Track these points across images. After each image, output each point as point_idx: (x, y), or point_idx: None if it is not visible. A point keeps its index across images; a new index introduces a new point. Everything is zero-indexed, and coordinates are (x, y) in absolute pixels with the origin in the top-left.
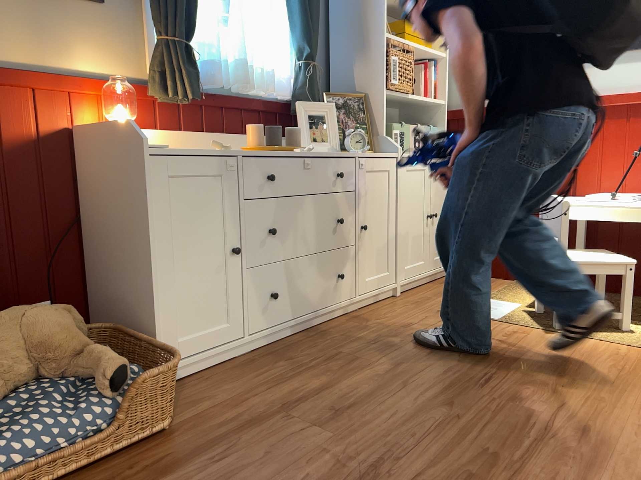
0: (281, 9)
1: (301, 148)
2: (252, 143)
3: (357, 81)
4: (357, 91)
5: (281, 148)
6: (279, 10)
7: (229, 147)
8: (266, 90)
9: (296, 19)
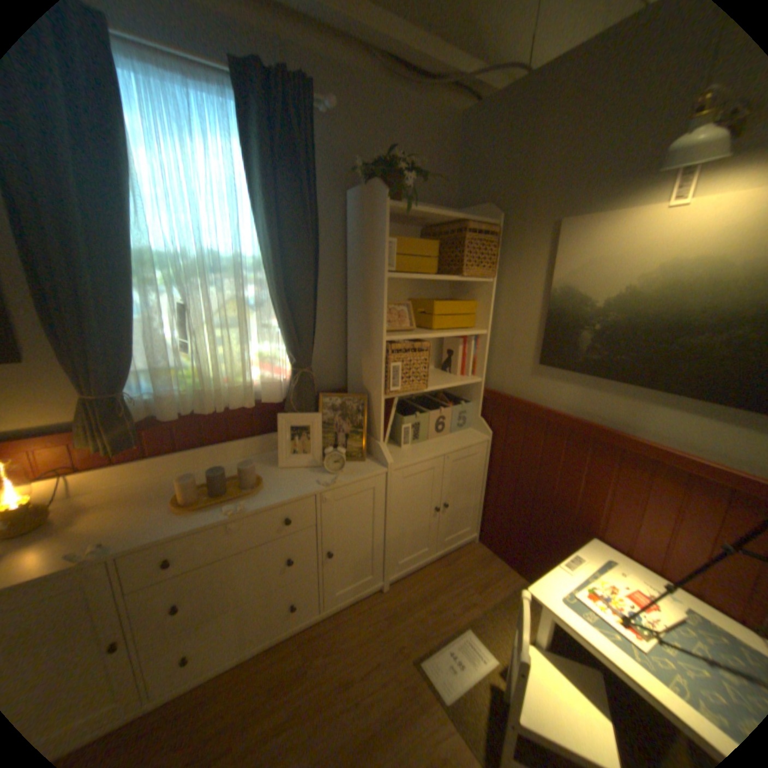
0: (269, 315)
1: (227, 512)
2: (180, 499)
3: (364, 376)
4: (364, 386)
5: (211, 505)
6: (269, 314)
7: (98, 551)
8: (243, 405)
9: (281, 327)
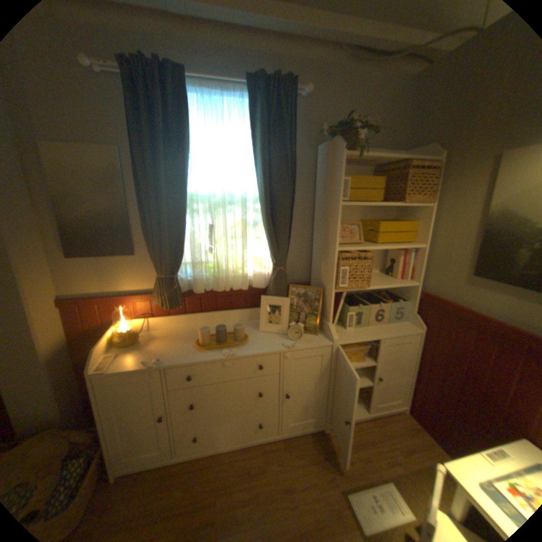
0: (261, 231)
1: (225, 353)
2: (201, 341)
3: (322, 274)
4: (322, 281)
5: (217, 348)
6: (261, 230)
7: (158, 363)
8: (241, 287)
9: (268, 239)
